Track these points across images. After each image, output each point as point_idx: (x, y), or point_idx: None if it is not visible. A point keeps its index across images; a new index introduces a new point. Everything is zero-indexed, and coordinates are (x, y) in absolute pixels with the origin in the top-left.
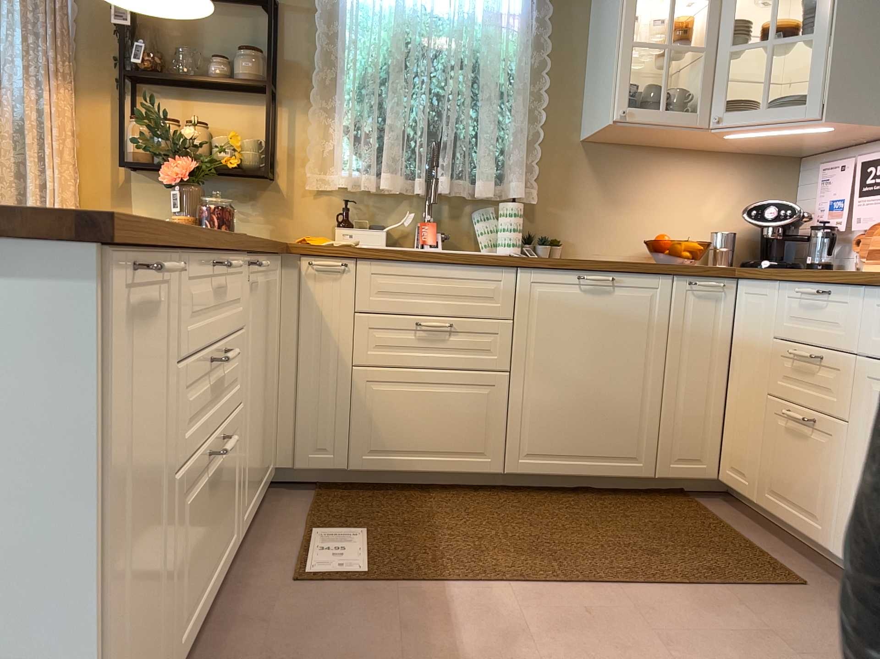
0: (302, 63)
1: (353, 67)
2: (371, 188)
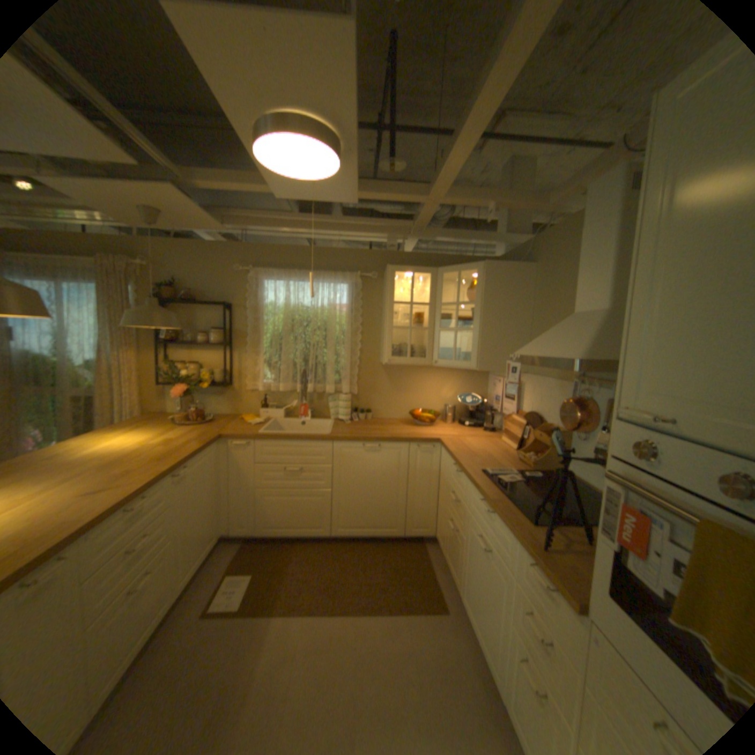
0: (243, 330)
1: (265, 334)
2: (276, 390)
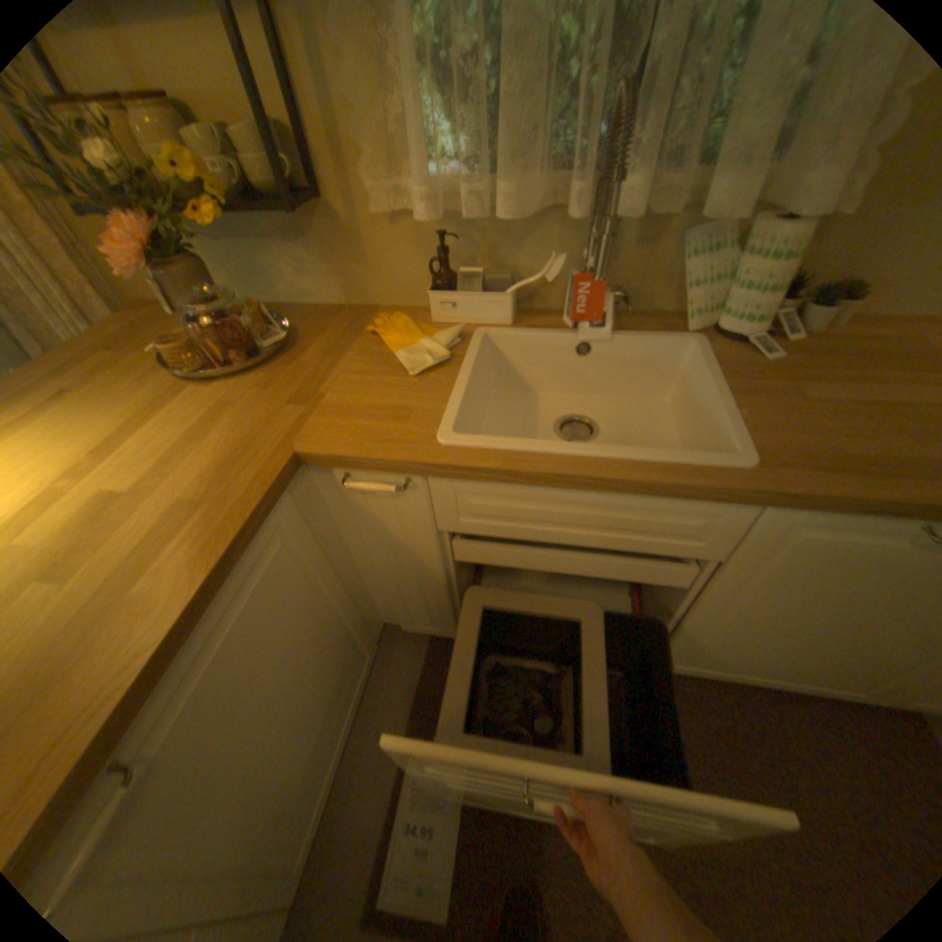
0: None
1: None
2: (479, 211)
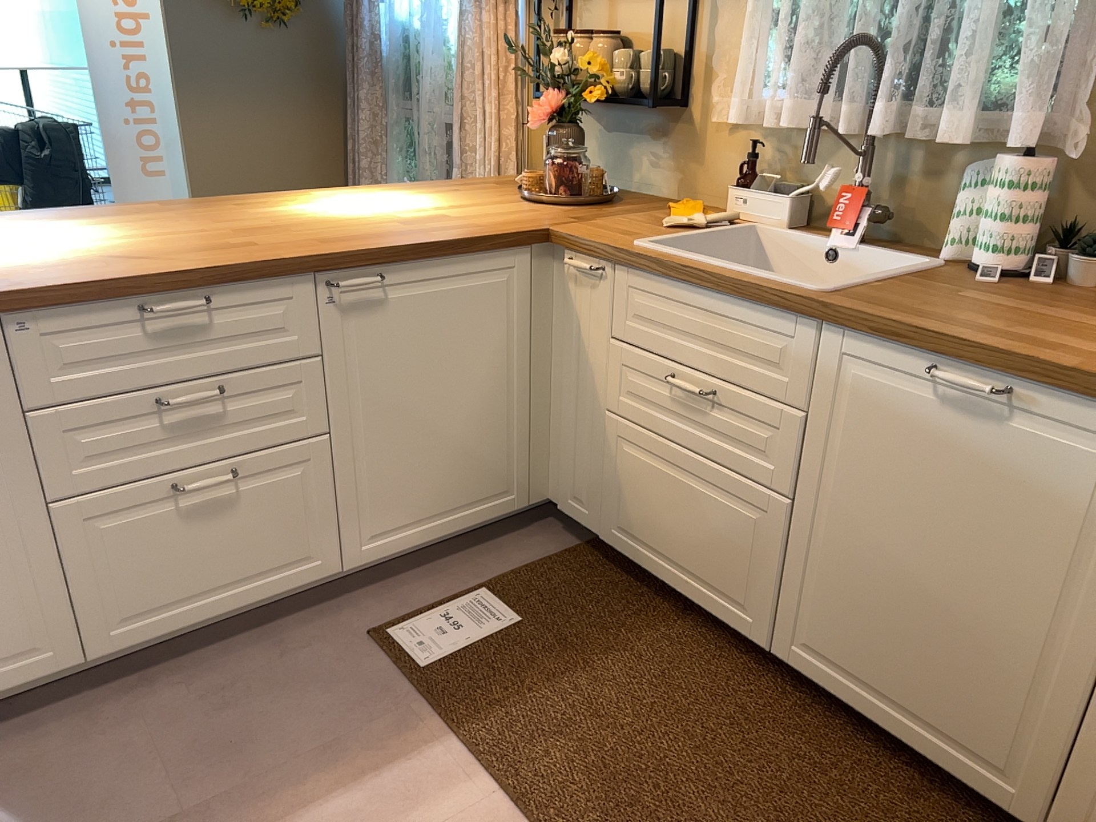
0: None
1: None
2: (776, 126)
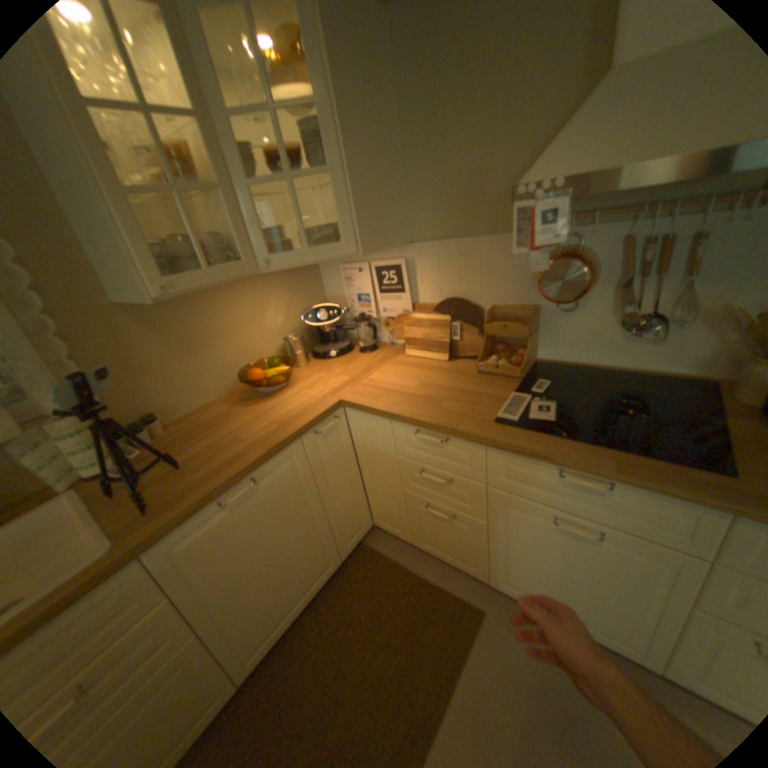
0: None
1: None
2: None
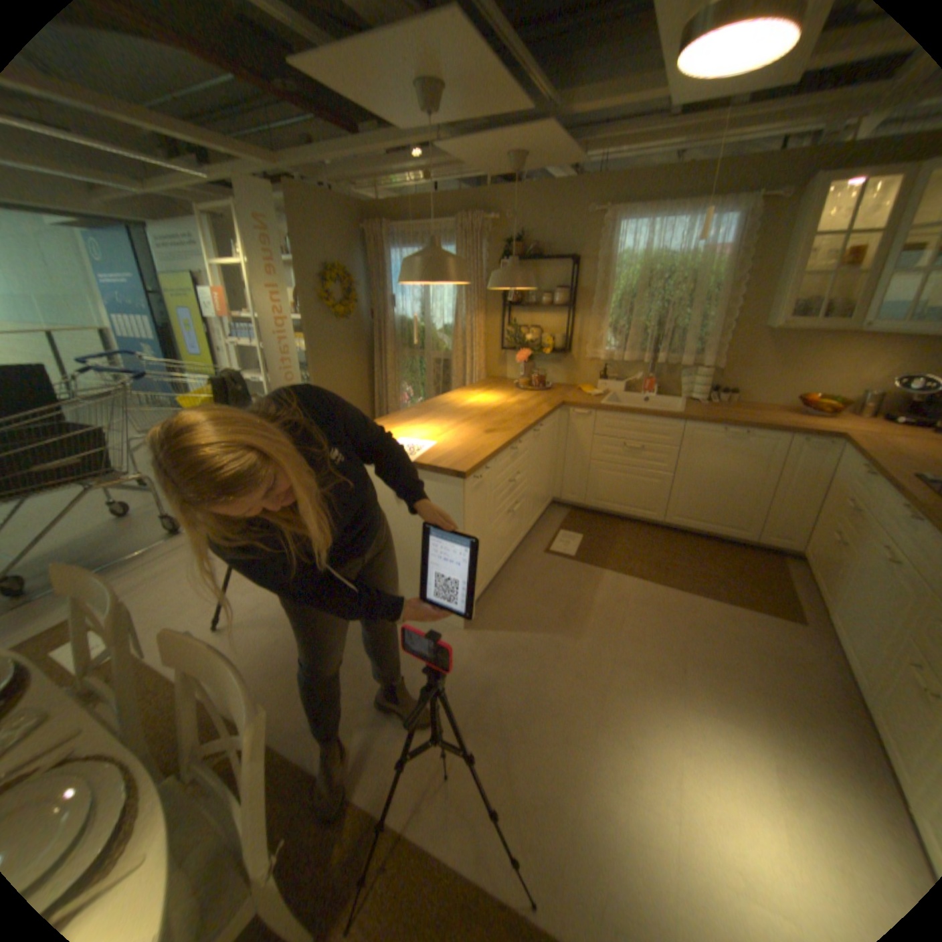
0: (588, 288)
1: (613, 292)
2: (618, 360)
